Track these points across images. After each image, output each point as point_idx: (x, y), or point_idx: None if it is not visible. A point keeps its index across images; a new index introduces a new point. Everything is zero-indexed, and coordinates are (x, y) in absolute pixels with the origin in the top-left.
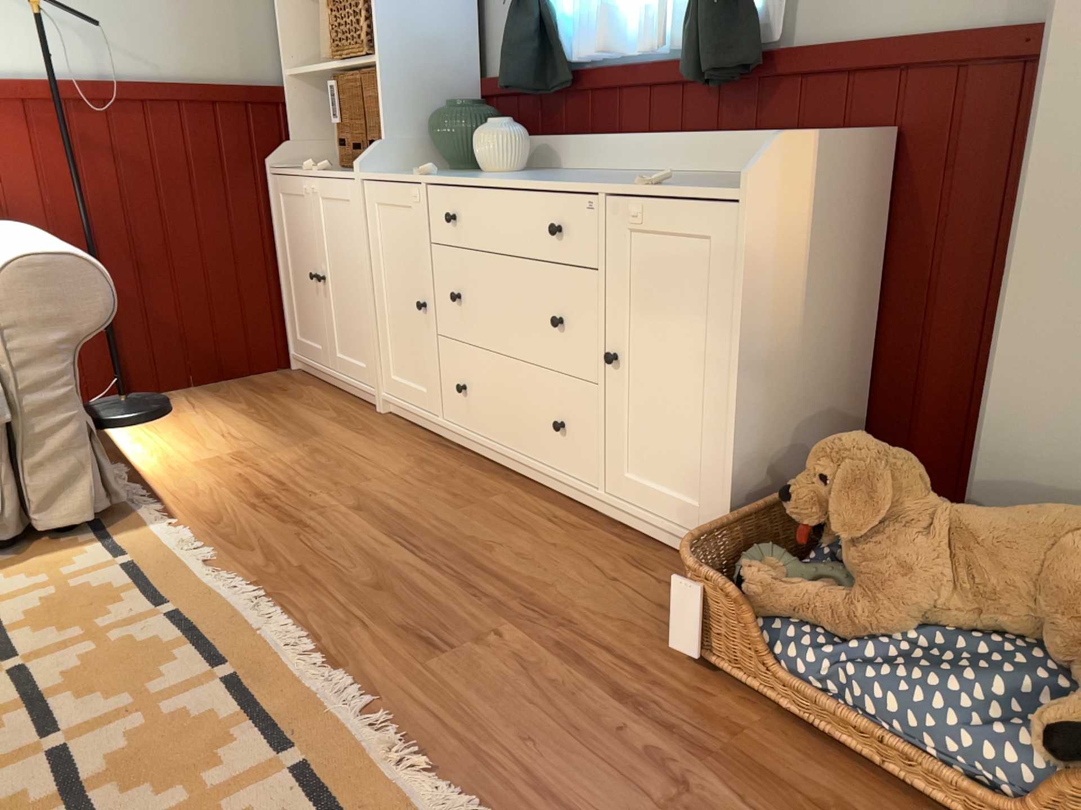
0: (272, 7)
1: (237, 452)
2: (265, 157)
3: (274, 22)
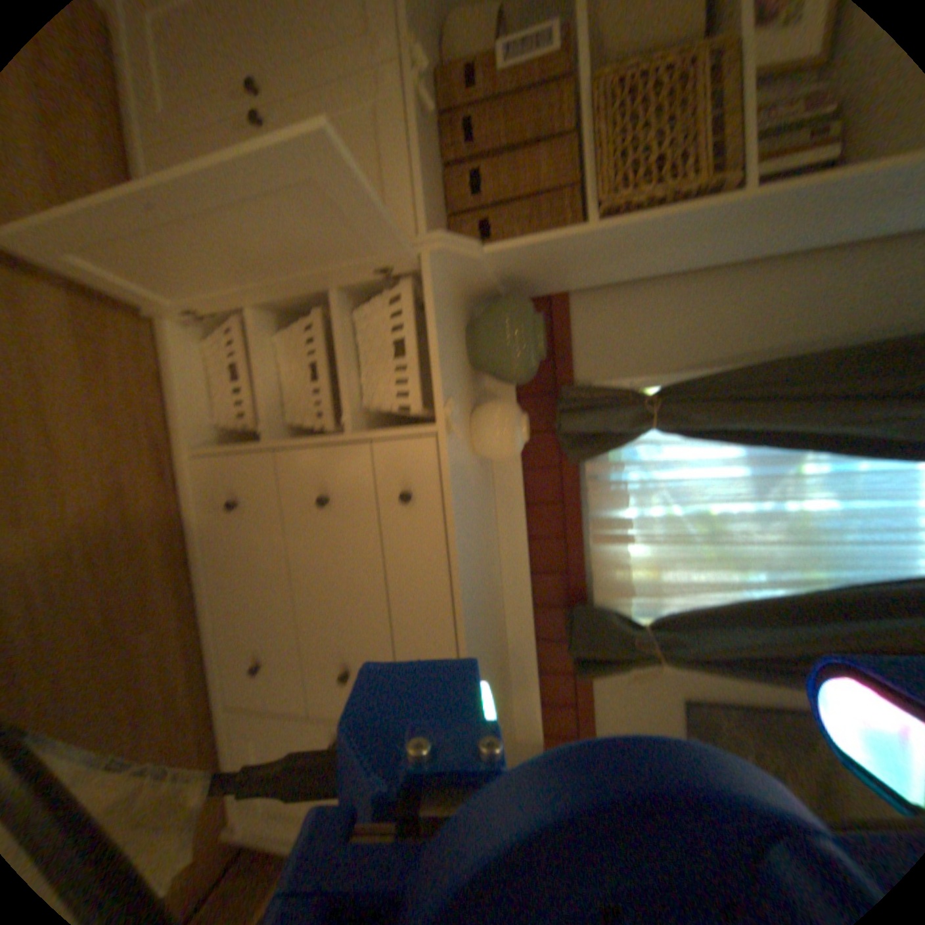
0: None
1: None
2: None
3: None
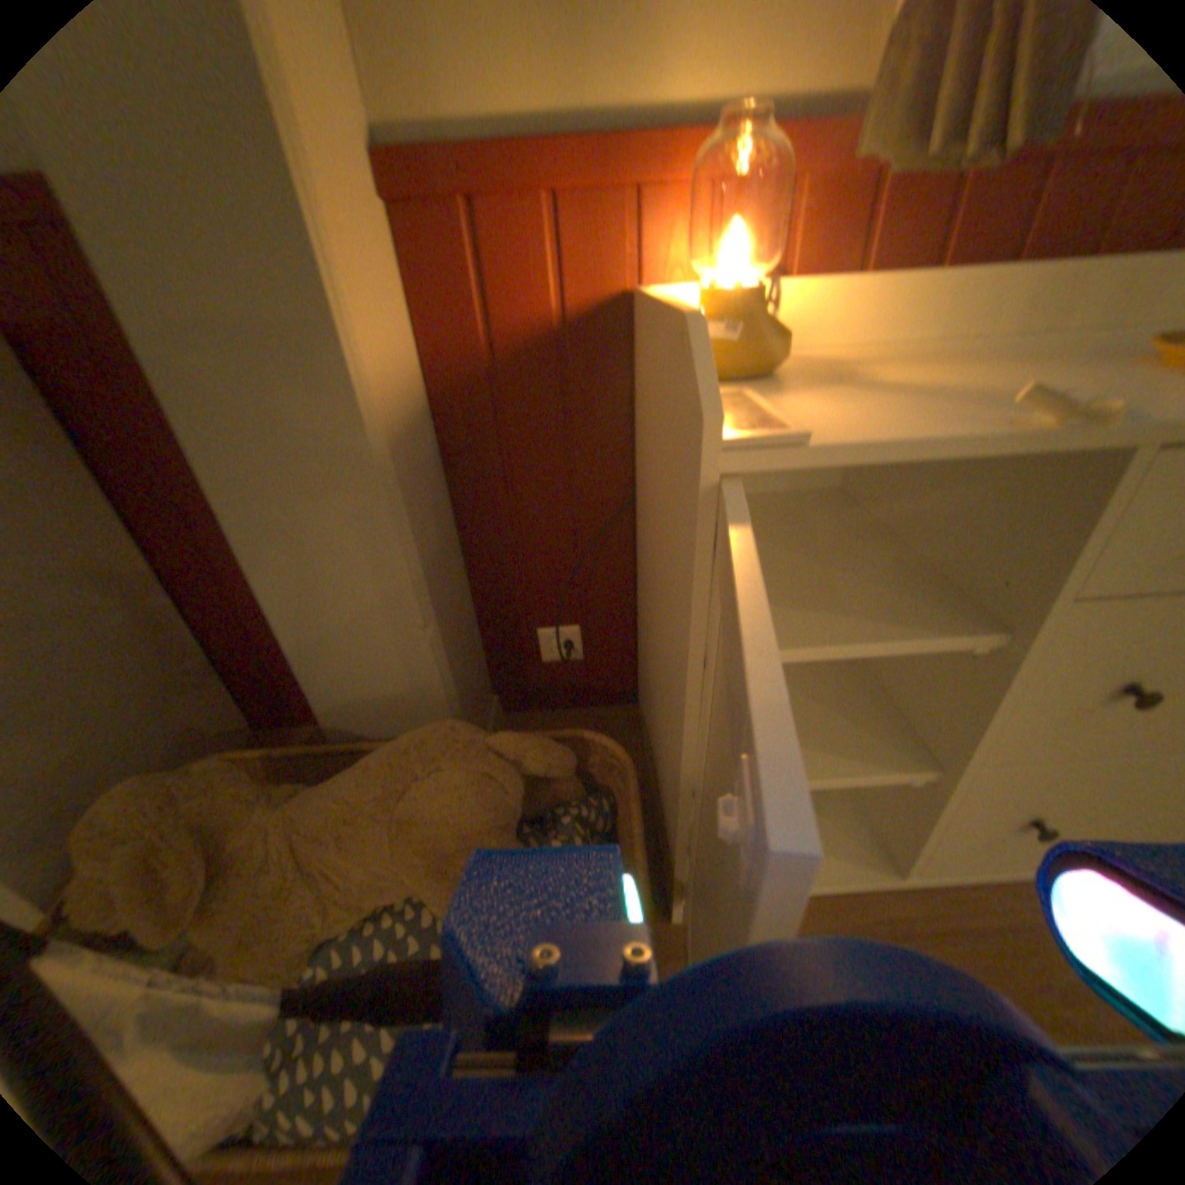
0: None
1: None
2: None
3: None
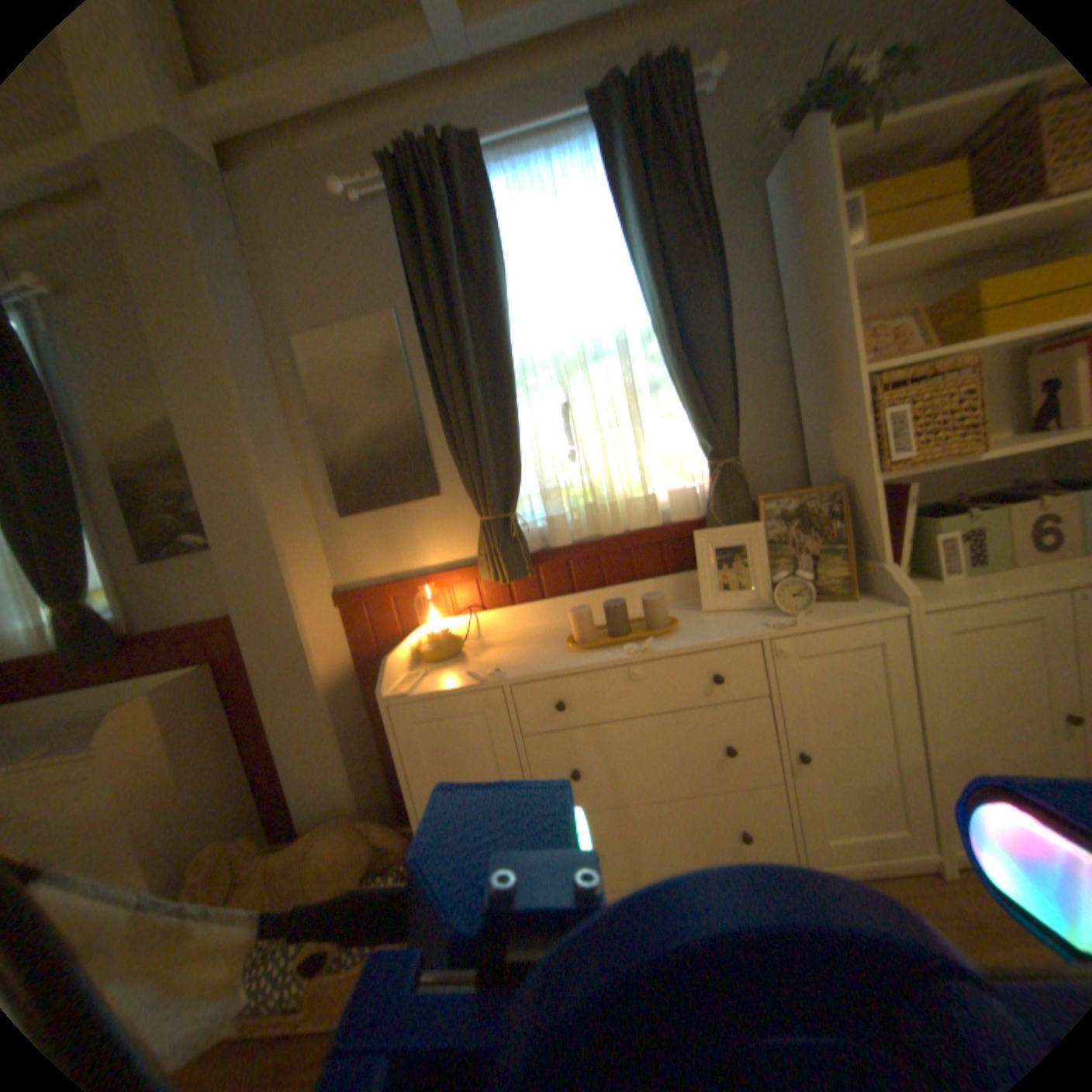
0: None
1: None
2: None
3: None
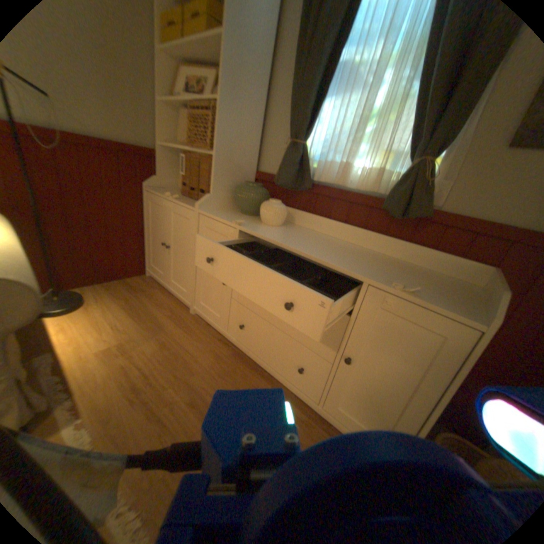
0: (154, 105)
1: (119, 344)
2: (143, 180)
3: (154, 114)
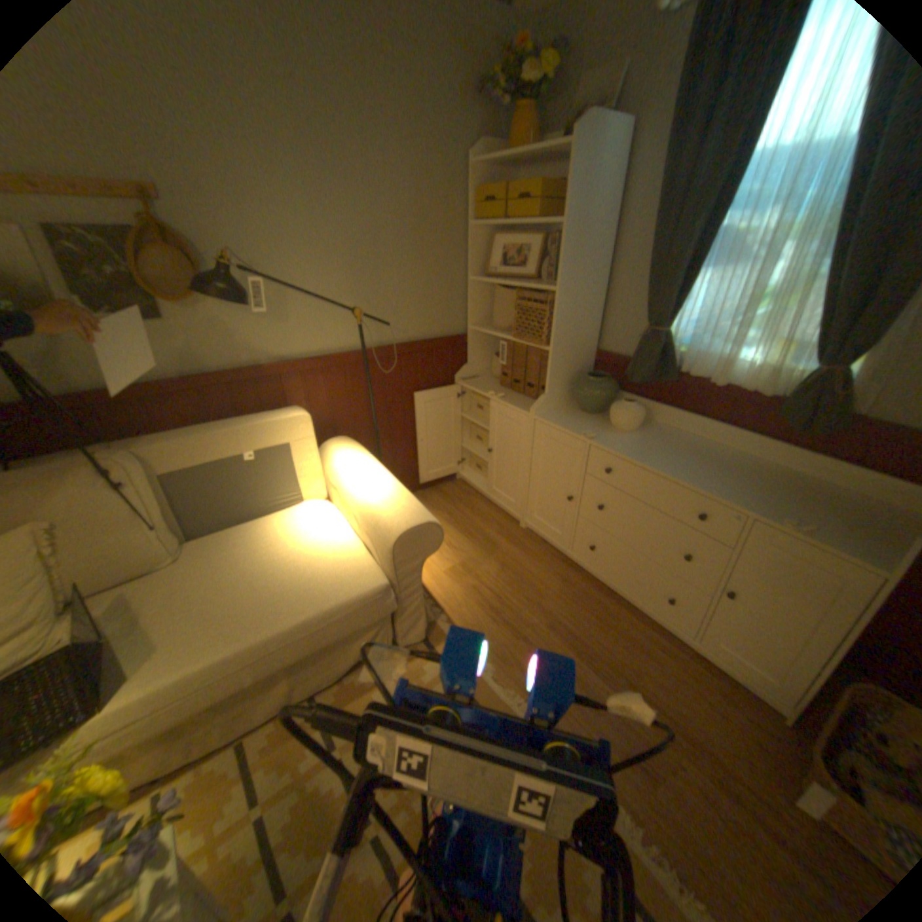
0: (465, 286)
1: (461, 561)
2: (455, 373)
3: (465, 295)
